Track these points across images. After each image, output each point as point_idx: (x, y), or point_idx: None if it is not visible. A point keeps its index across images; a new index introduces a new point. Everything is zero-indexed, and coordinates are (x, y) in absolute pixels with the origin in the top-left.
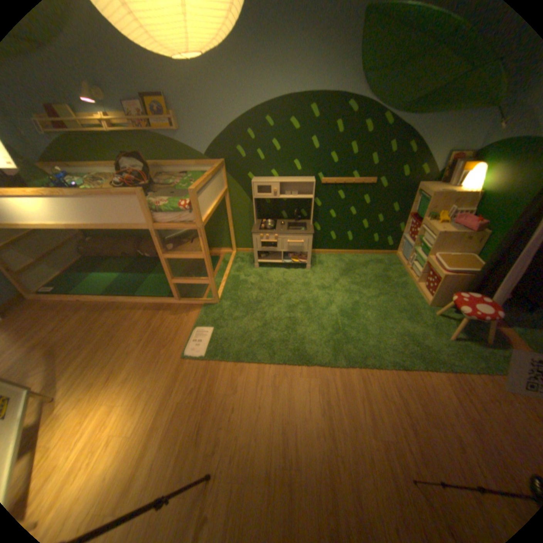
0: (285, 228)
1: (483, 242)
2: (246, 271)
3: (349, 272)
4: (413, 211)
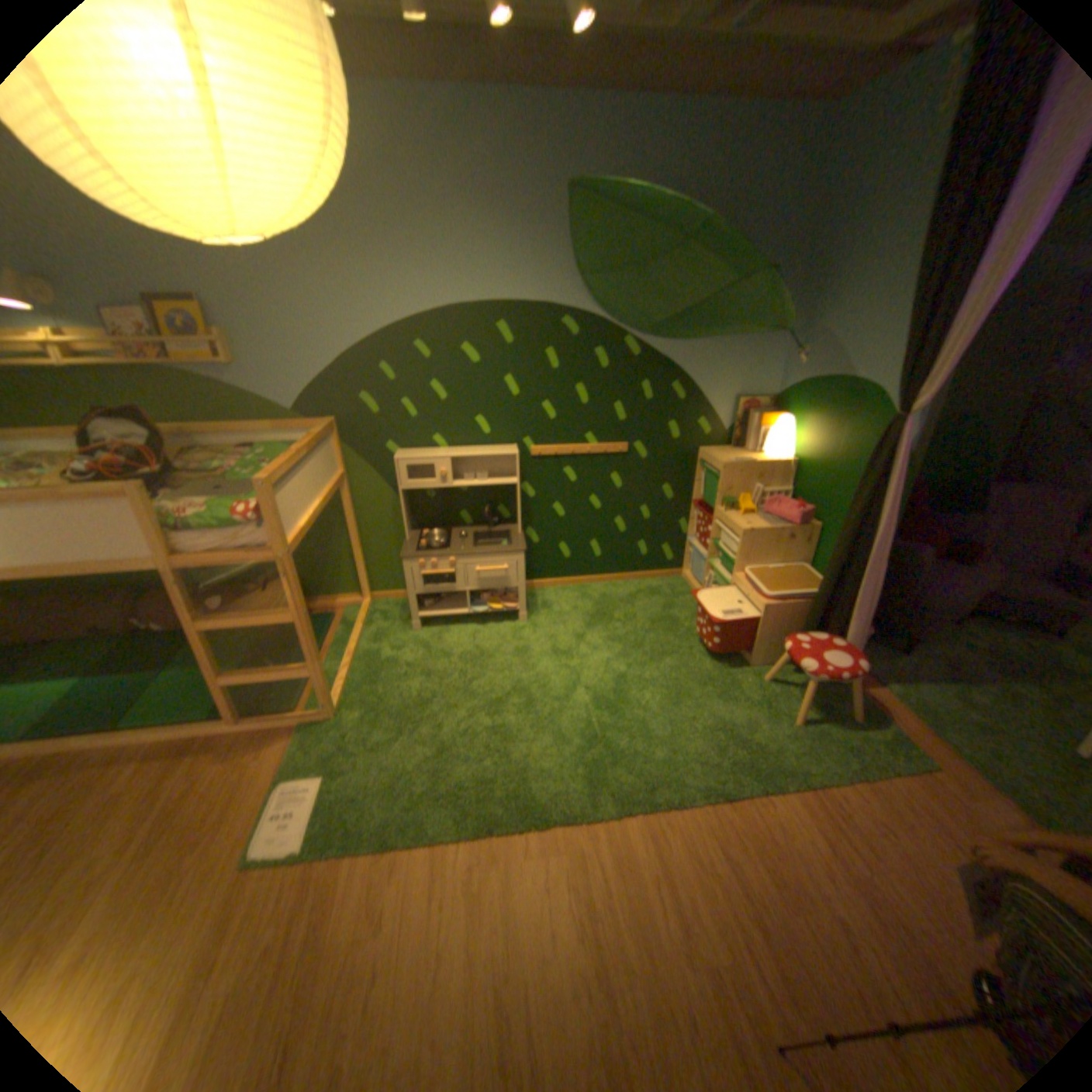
0: (470, 544)
1: (812, 542)
2: (394, 639)
3: (602, 618)
4: (696, 497)
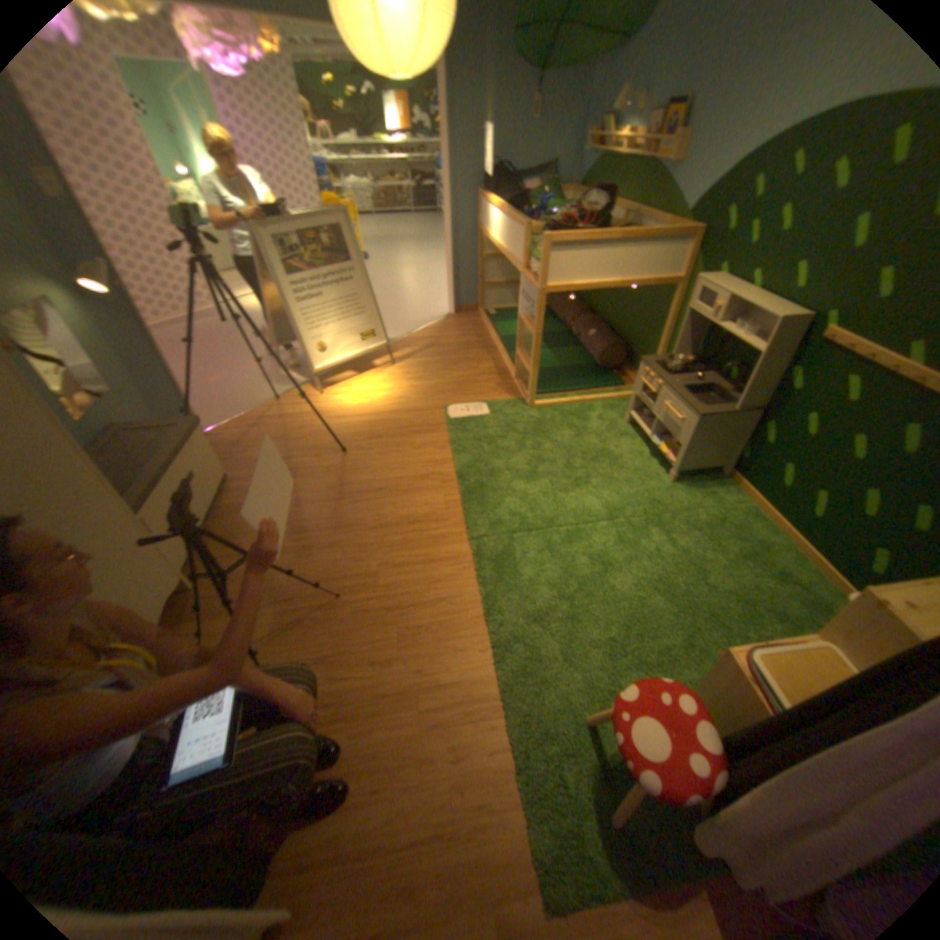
0: (689, 385)
1: None
2: (610, 416)
3: (715, 545)
4: None
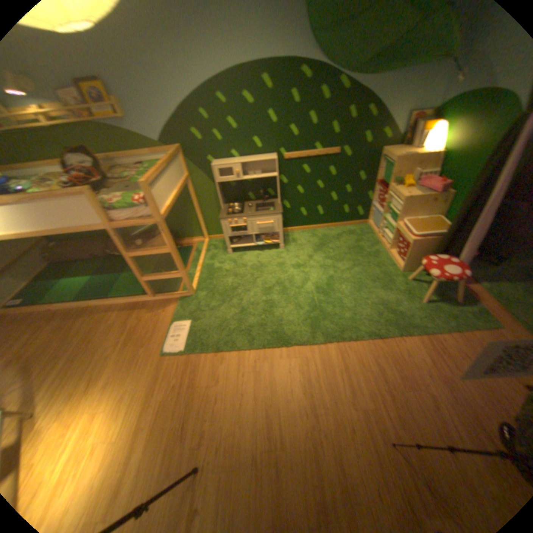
0: (253, 210)
1: (447, 202)
2: (219, 258)
3: (322, 246)
4: (379, 177)
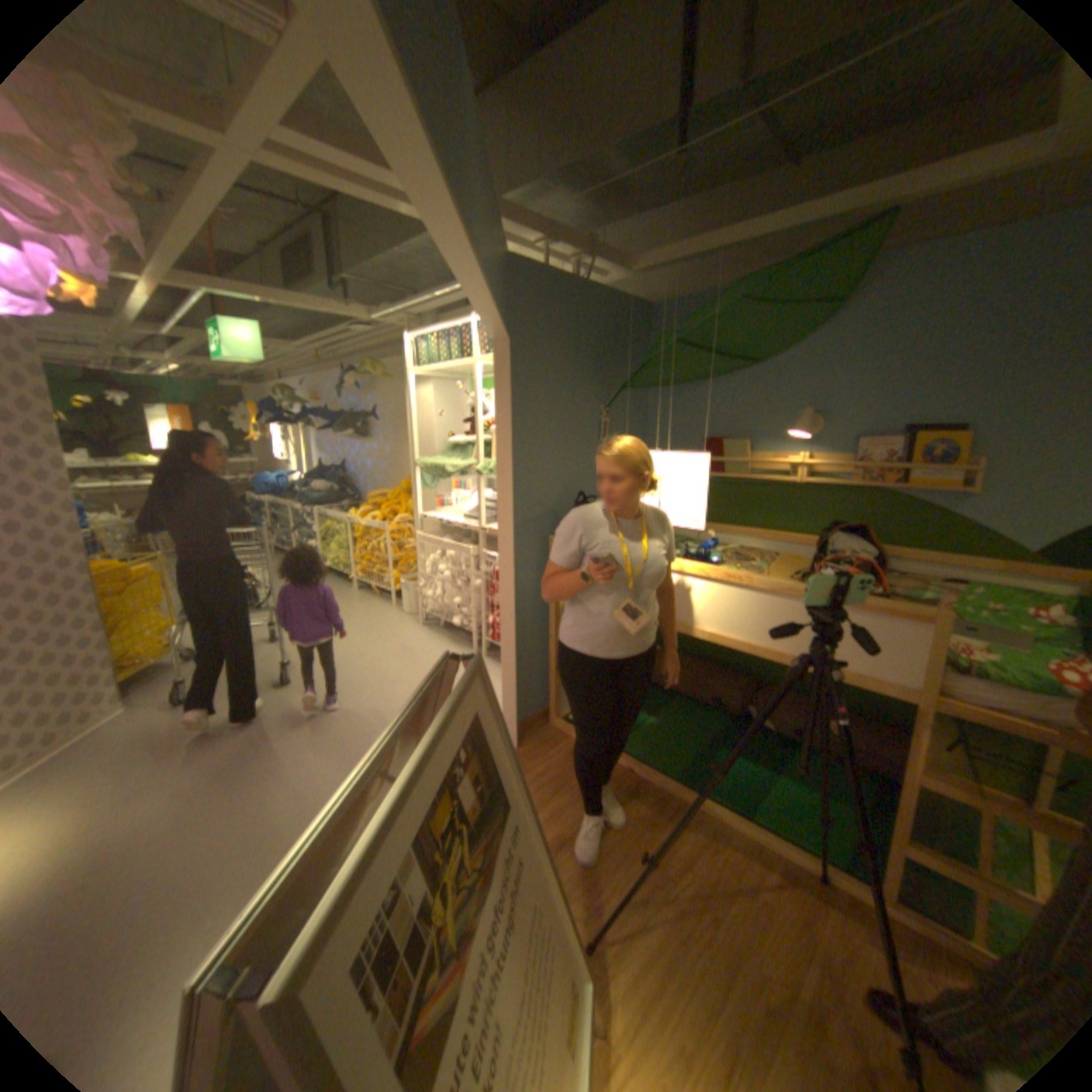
0: None
1: None
2: None
3: None
4: None
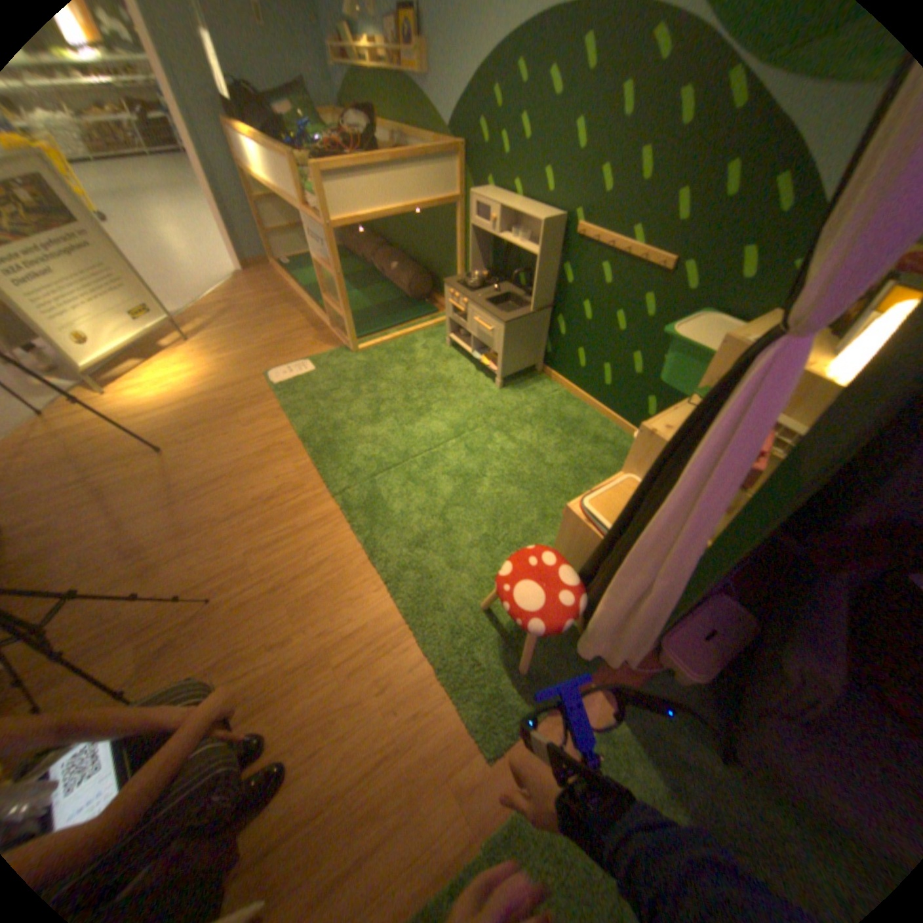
0: (489, 298)
1: (733, 519)
2: (433, 343)
3: (543, 431)
4: None
